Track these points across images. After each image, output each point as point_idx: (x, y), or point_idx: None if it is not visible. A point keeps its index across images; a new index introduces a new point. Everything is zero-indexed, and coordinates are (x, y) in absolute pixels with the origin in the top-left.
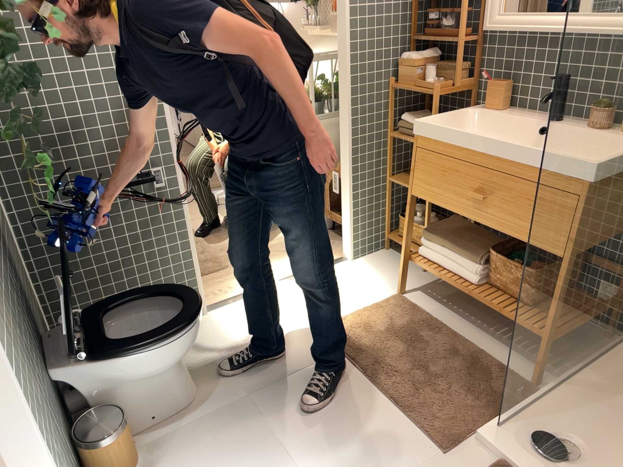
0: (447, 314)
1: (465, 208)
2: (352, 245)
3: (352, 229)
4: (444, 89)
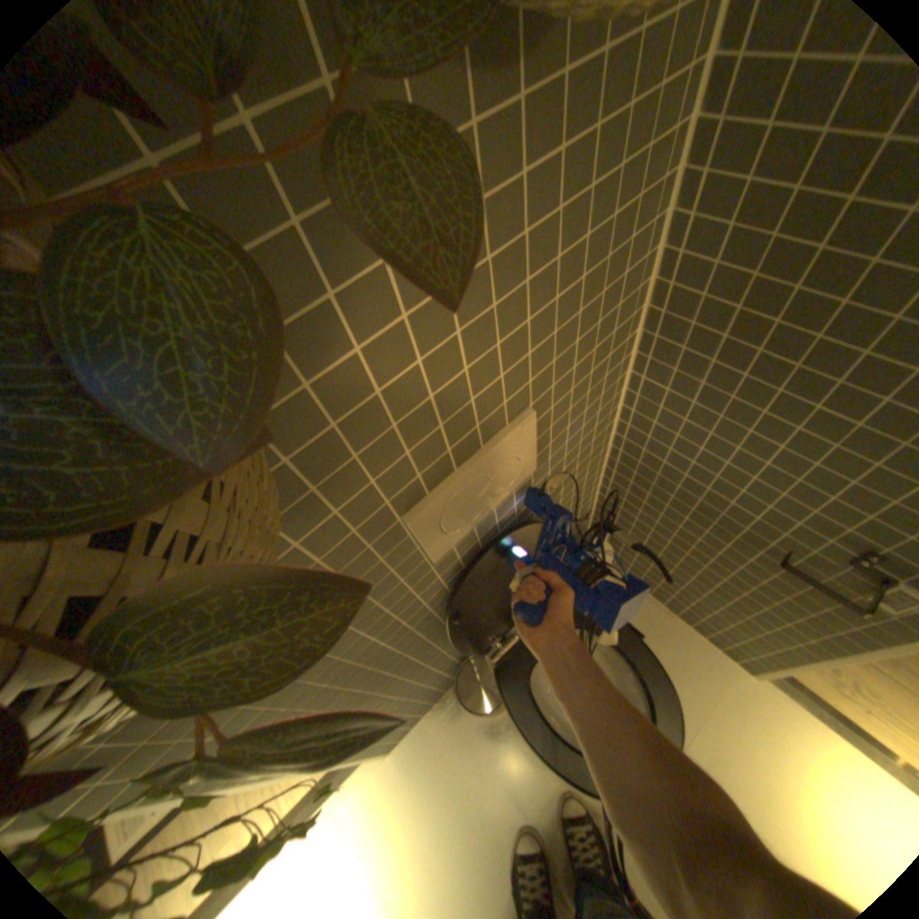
0: None
1: None
2: None
3: None
4: None
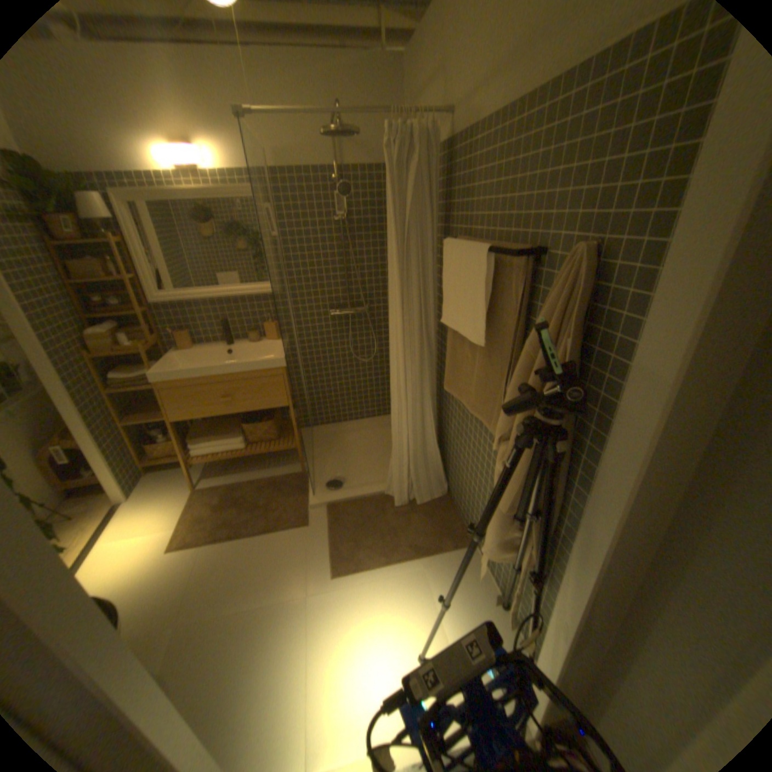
0: (232, 477)
1: (211, 411)
2: (118, 490)
3: (112, 479)
4: (136, 346)
